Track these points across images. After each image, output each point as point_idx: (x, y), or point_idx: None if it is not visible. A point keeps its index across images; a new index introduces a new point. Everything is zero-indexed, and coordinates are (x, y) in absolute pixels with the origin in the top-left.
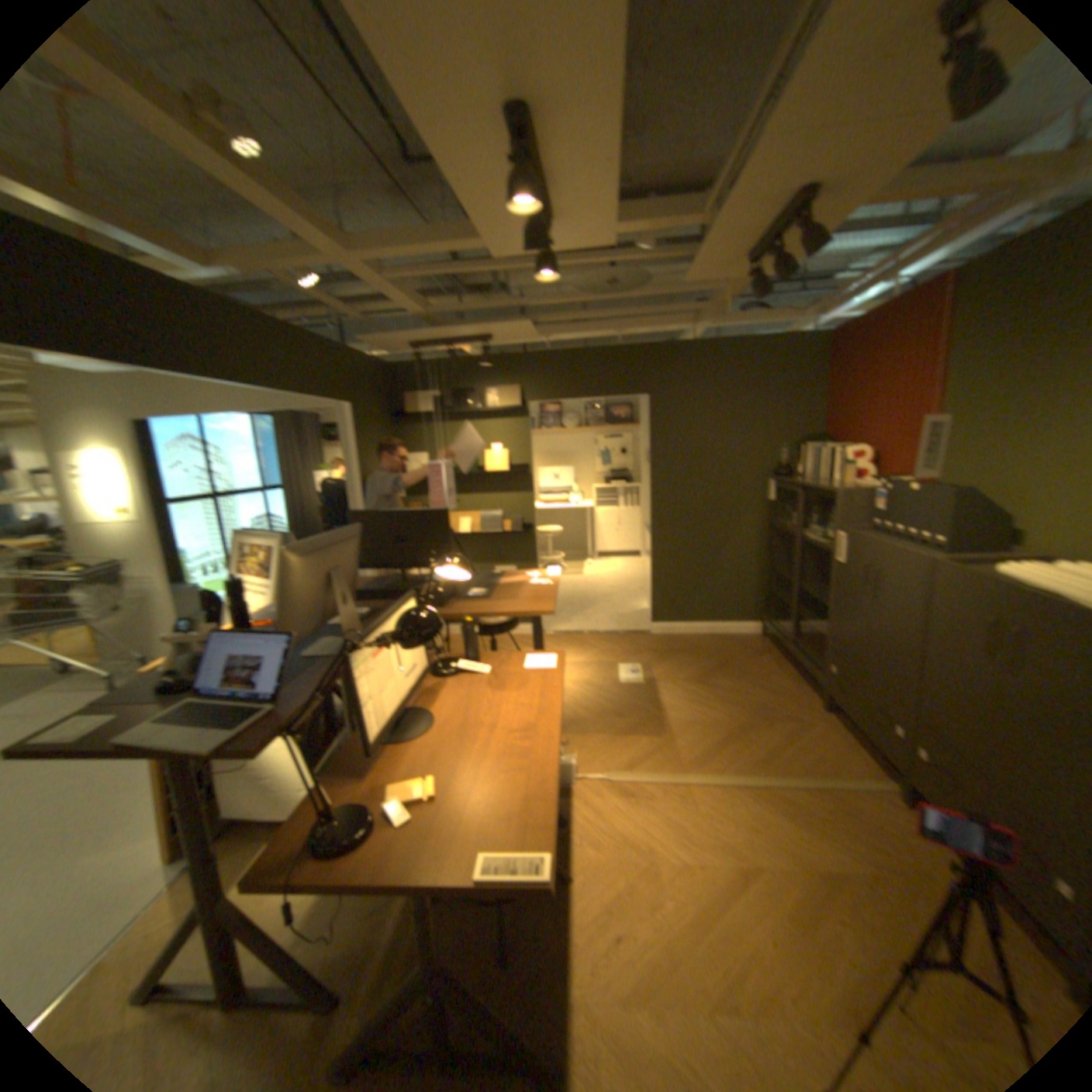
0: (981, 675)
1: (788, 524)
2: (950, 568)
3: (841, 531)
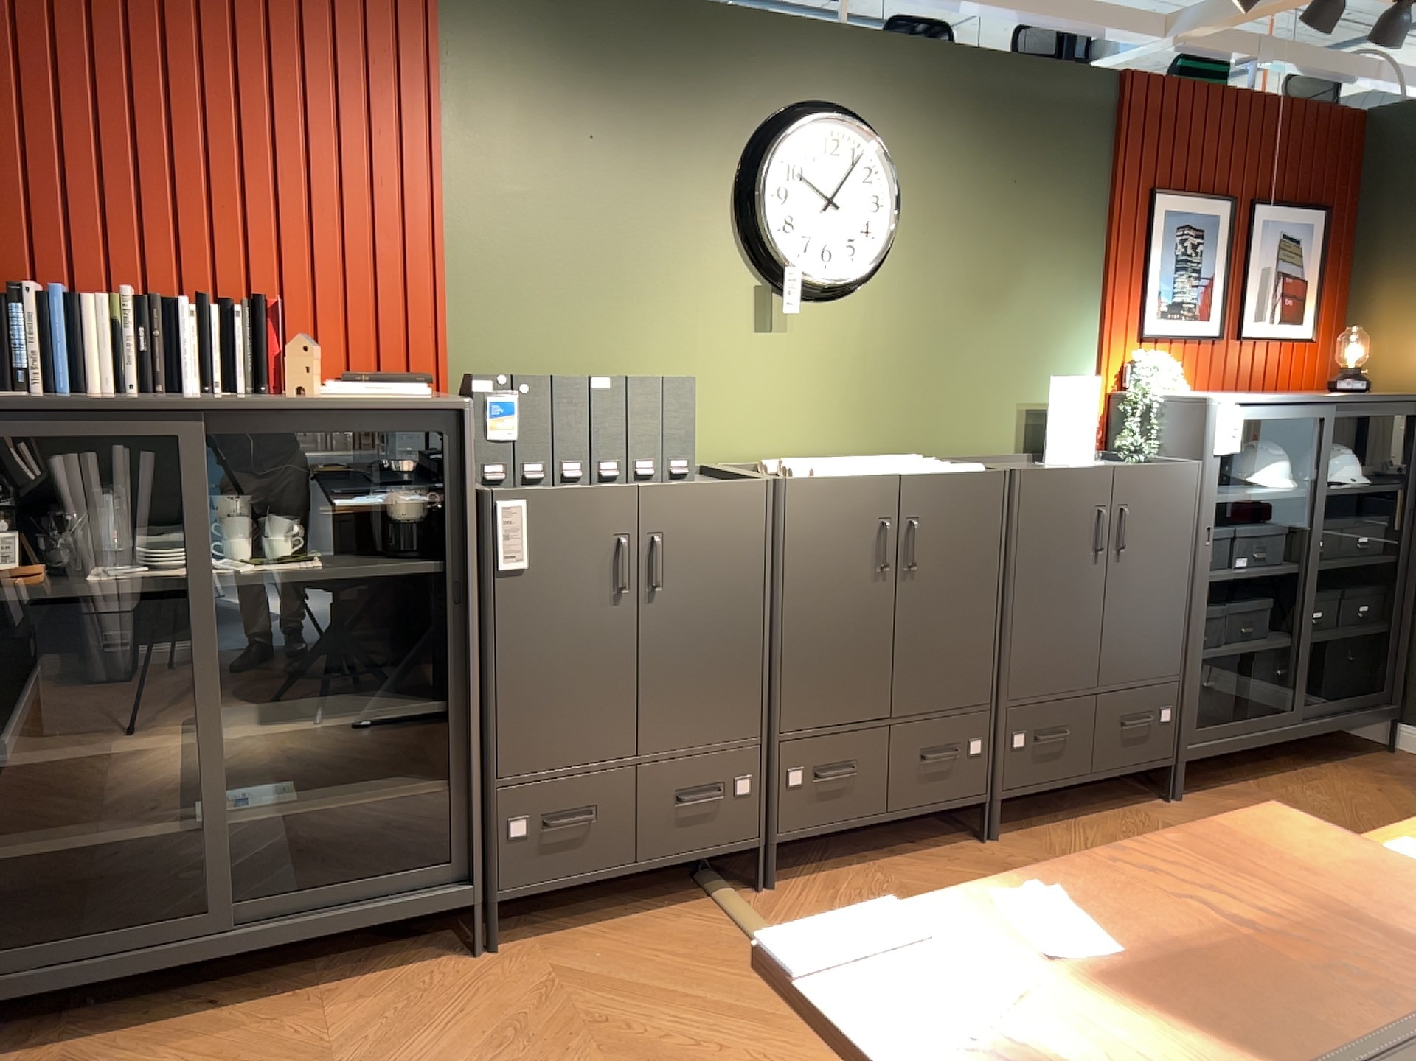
0: (869, 604)
1: (3, 571)
2: (806, 485)
3: (492, 498)
